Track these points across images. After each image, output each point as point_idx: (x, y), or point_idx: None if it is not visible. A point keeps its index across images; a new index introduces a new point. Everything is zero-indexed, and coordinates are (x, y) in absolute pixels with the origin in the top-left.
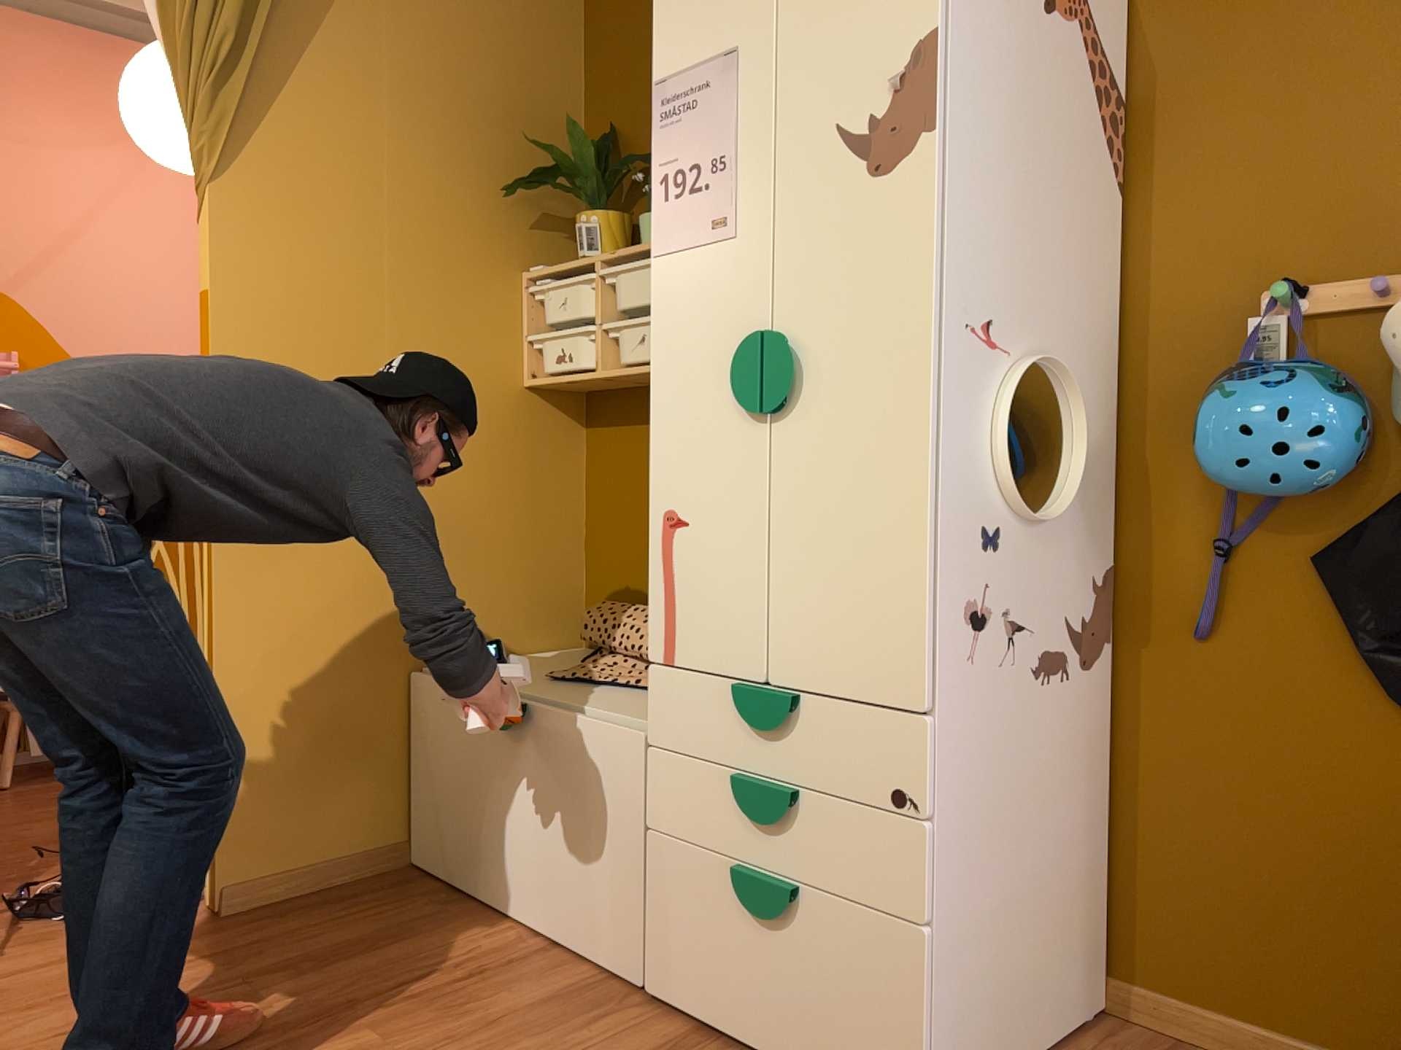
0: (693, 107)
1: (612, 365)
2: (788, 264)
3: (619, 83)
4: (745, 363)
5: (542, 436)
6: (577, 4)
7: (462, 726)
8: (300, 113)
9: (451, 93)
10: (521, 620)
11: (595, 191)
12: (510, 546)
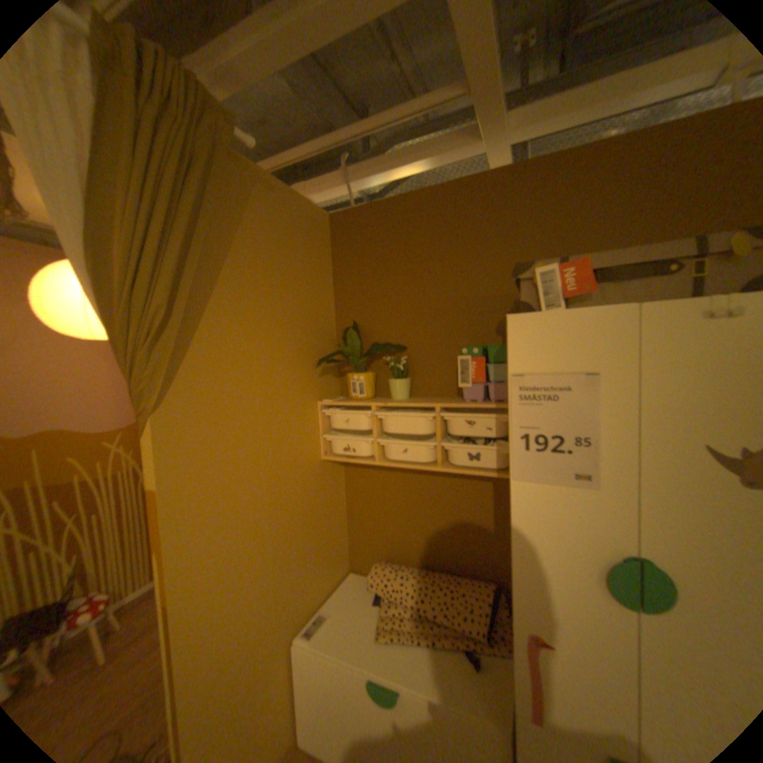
0: (554, 398)
1: (380, 455)
2: (656, 520)
3: (357, 299)
4: (625, 579)
5: (330, 480)
6: (328, 255)
7: (333, 687)
8: (204, 346)
9: (282, 313)
10: (328, 578)
11: (361, 363)
12: (322, 544)
